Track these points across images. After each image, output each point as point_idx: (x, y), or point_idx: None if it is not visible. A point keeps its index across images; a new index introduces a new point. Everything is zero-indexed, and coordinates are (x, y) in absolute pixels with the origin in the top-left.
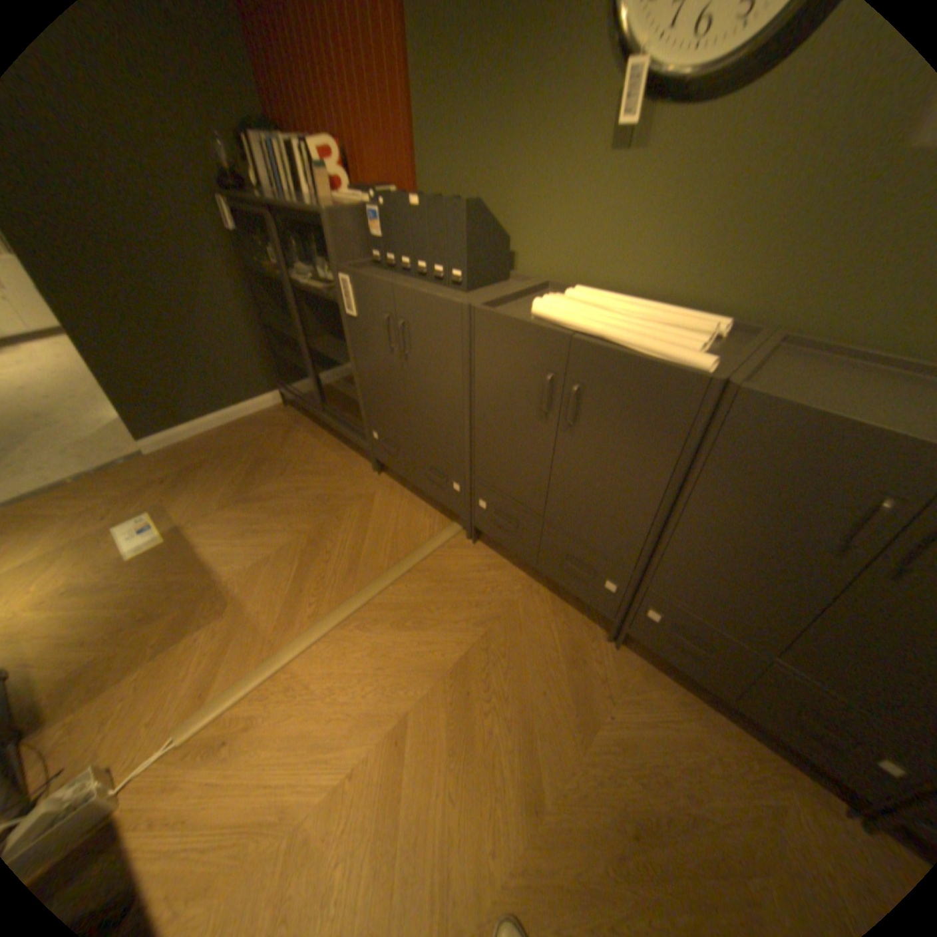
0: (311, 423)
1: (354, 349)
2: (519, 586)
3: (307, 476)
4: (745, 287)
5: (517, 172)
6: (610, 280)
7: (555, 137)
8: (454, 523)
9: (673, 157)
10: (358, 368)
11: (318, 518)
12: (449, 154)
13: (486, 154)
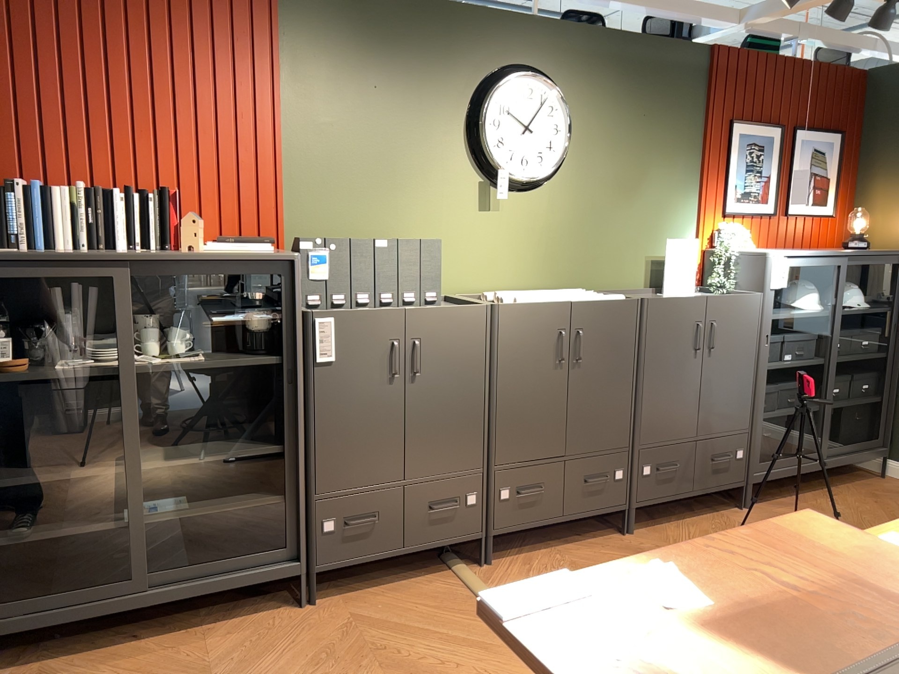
0: (69, 655)
1: (313, 407)
2: (556, 555)
3: (241, 672)
4: (564, 274)
5: (409, 223)
6: (493, 285)
7: (440, 202)
8: (453, 568)
9: (515, 214)
10: (314, 432)
11: (361, 668)
12: (333, 210)
13: (378, 211)
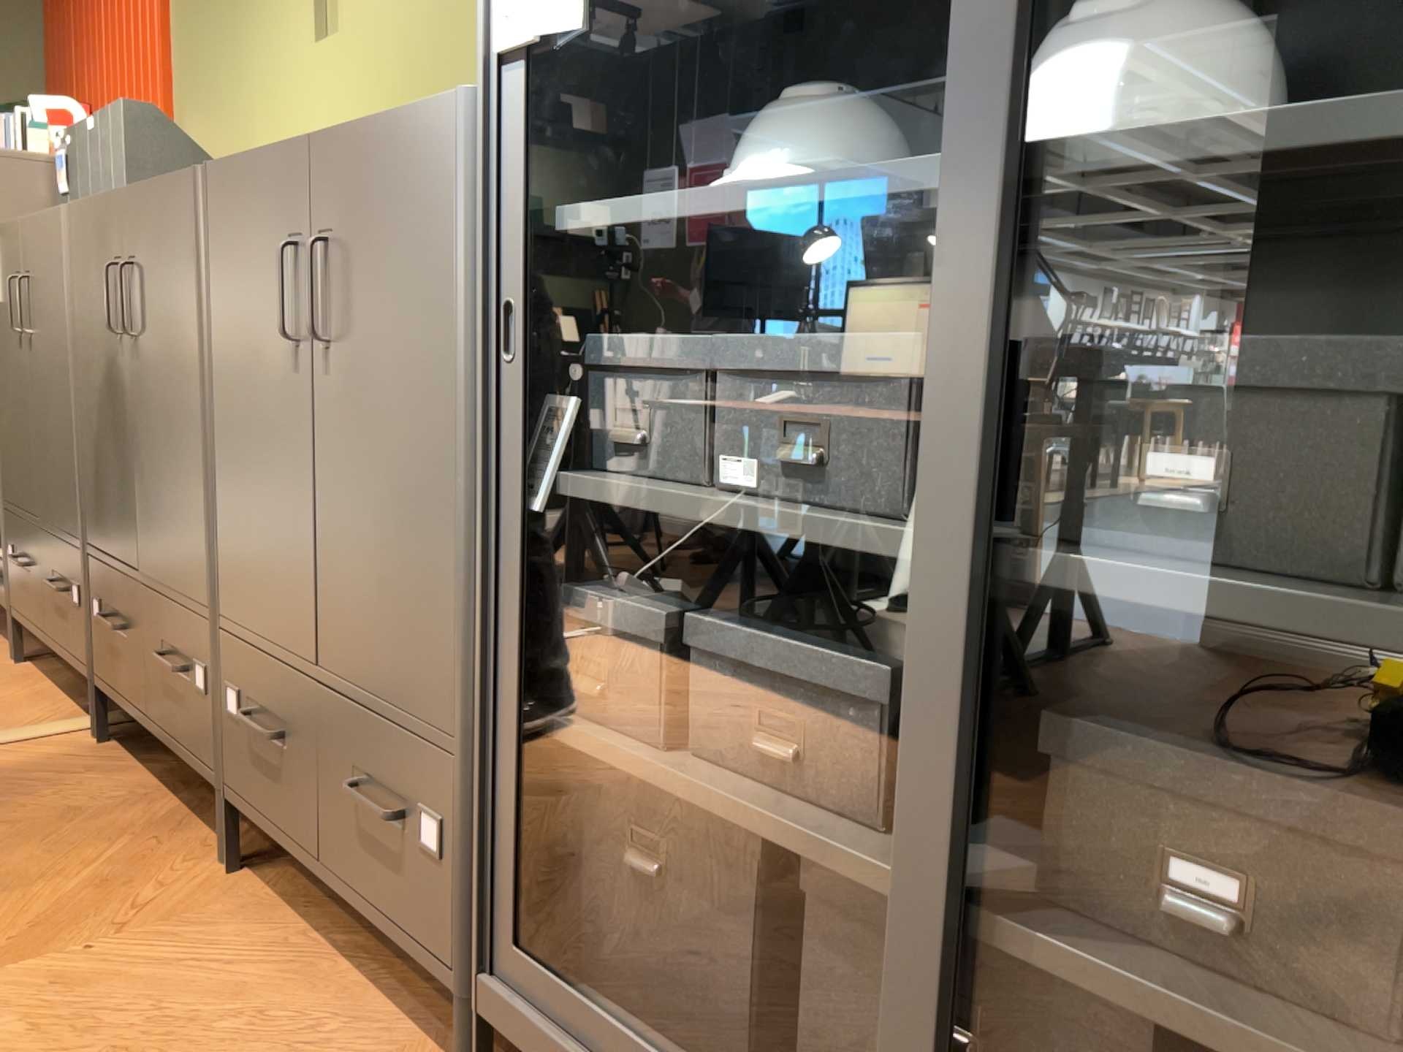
0: None
1: None
2: (123, 795)
3: None
4: None
5: (253, 101)
6: None
7: (277, 47)
8: (91, 718)
9: (356, 36)
10: None
11: None
12: (202, 101)
13: (230, 89)
